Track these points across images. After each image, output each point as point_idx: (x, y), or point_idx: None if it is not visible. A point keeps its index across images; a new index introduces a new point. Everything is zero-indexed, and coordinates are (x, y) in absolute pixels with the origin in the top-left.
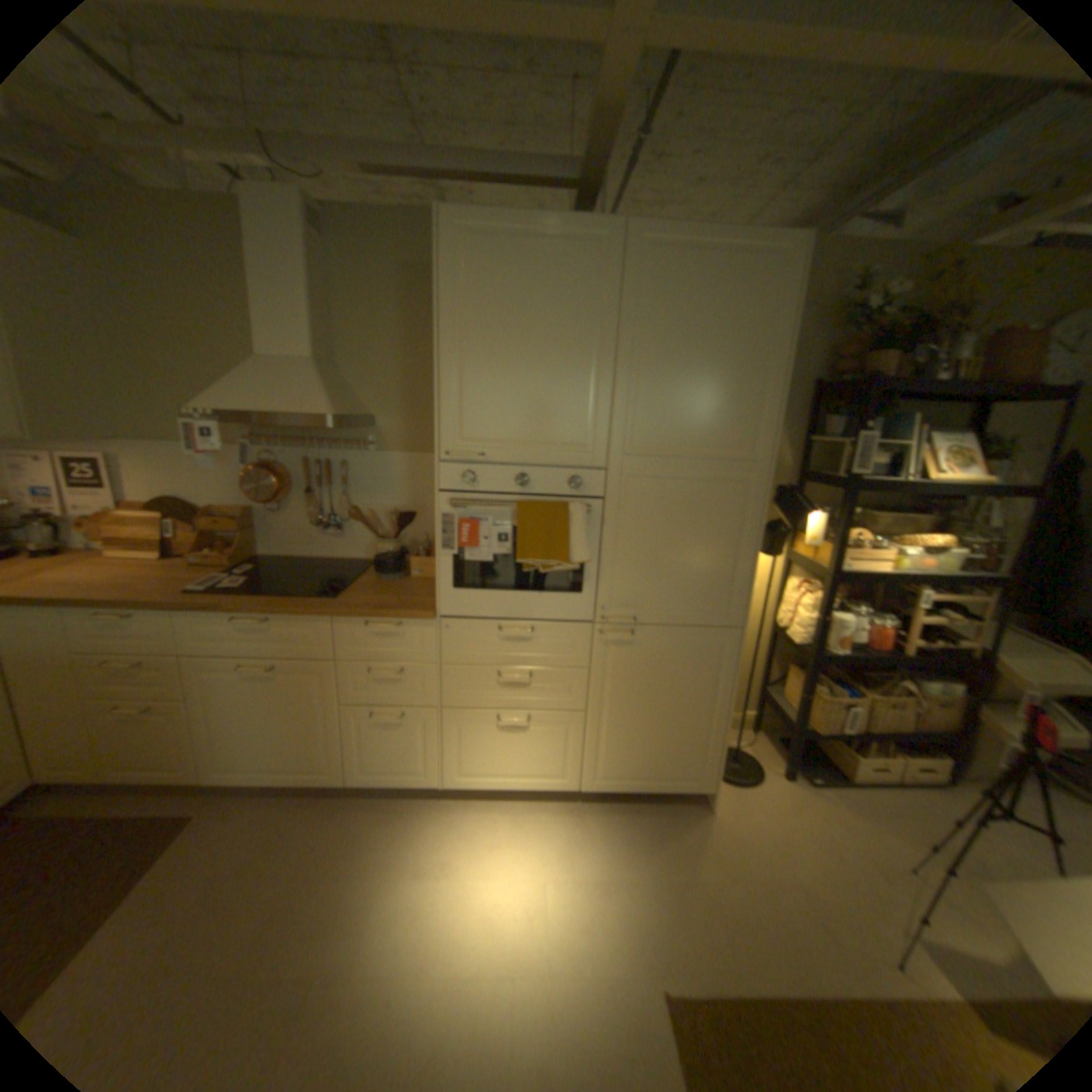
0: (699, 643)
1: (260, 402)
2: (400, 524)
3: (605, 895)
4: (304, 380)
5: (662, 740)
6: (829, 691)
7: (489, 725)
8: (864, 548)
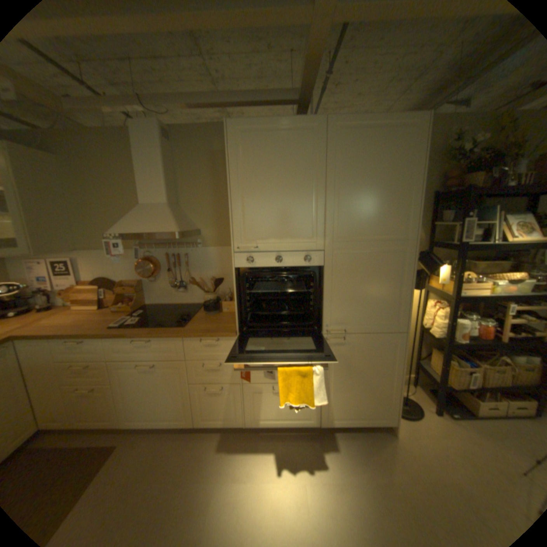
0: (382, 342)
1: (140, 227)
2: (215, 284)
3: (339, 491)
4: (162, 214)
5: (364, 397)
6: (458, 364)
7: (267, 392)
8: (472, 282)
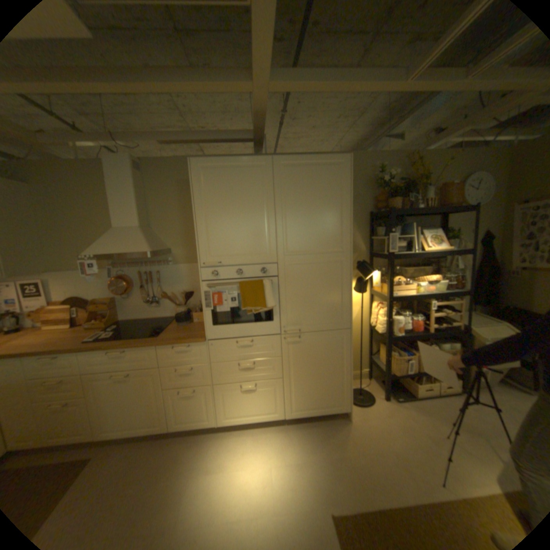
0: (331, 338)
1: (115, 249)
2: (186, 298)
3: (300, 470)
4: (135, 237)
5: (320, 388)
6: (398, 354)
7: (236, 391)
8: (401, 285)
